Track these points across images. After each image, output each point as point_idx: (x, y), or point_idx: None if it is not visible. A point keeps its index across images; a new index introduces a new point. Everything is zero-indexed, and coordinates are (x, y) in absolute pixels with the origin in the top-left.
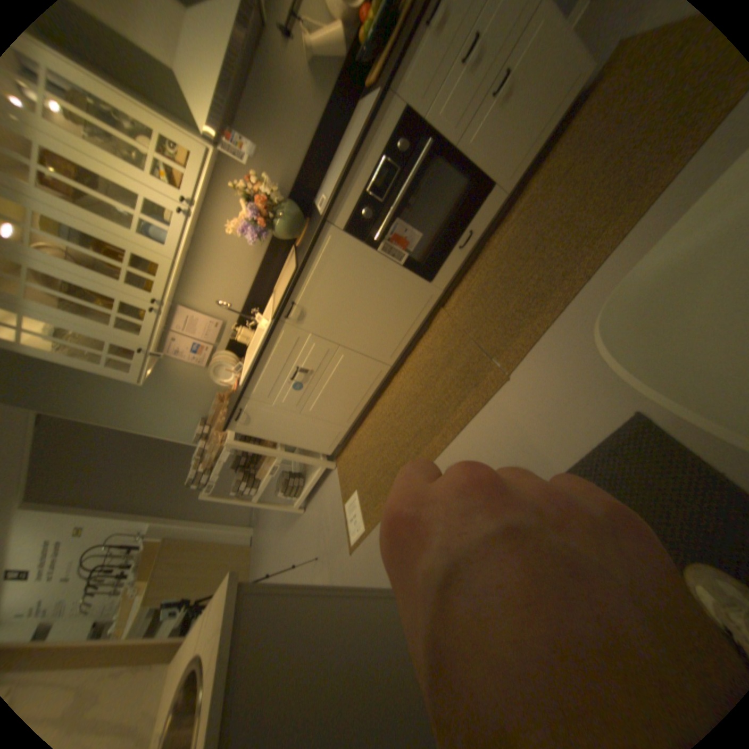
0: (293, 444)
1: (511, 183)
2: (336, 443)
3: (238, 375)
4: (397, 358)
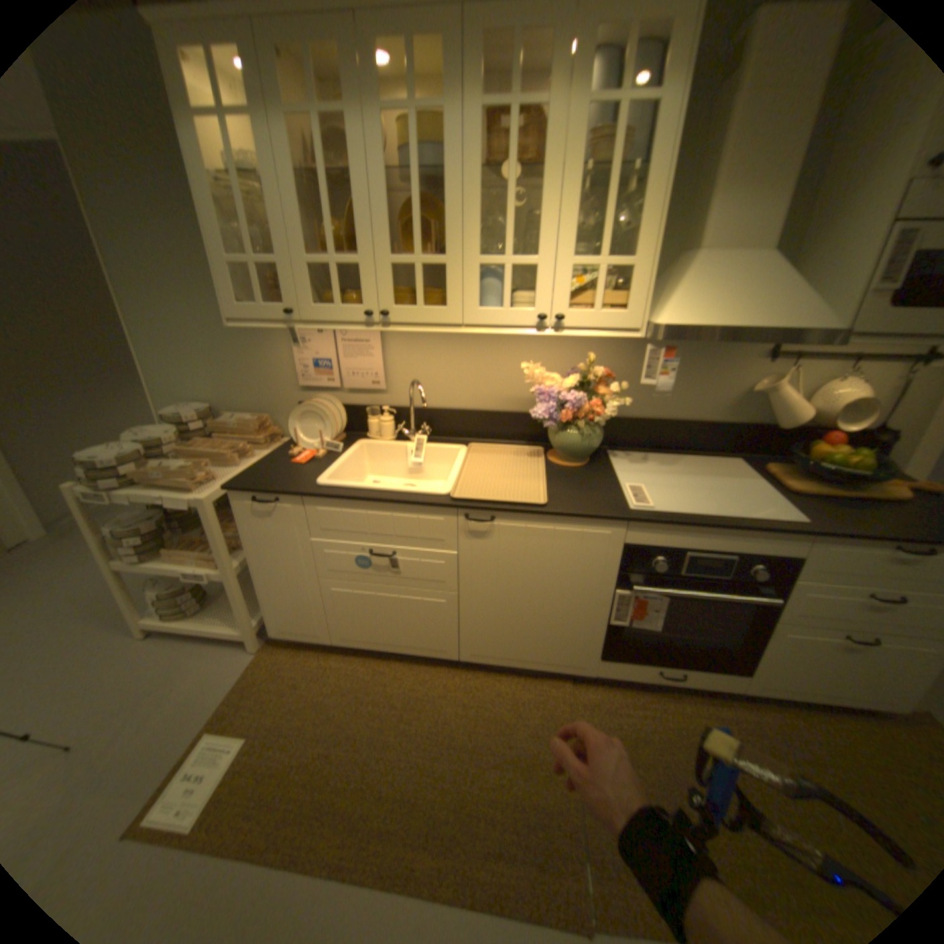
0: (256, 585)
1: (758, 693)
2: (295, 638)
3: (318, 446)
4: (475, 663)
